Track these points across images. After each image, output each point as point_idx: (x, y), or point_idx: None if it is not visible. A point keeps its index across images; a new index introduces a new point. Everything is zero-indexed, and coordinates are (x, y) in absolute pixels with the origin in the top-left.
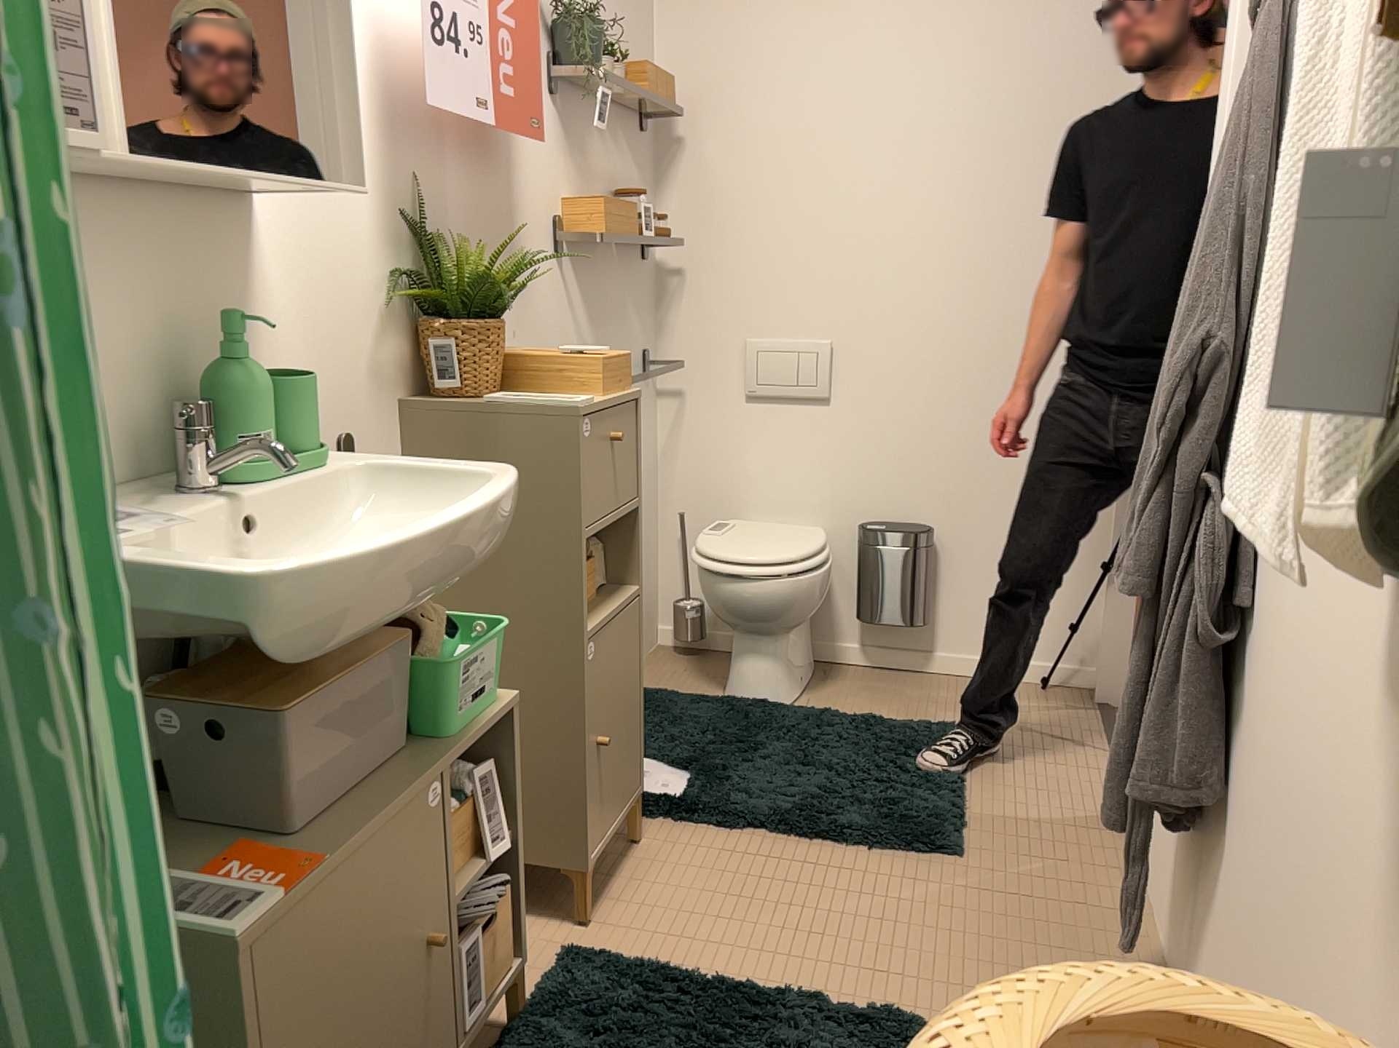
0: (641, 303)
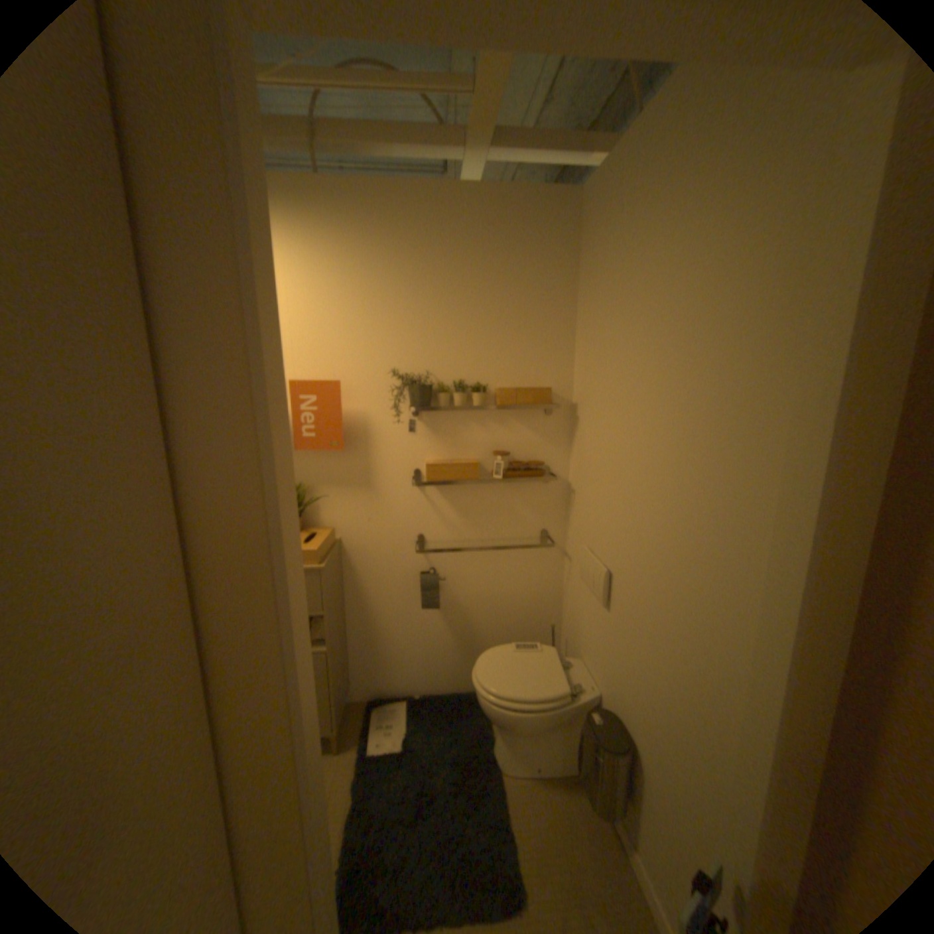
0: (535, 500)
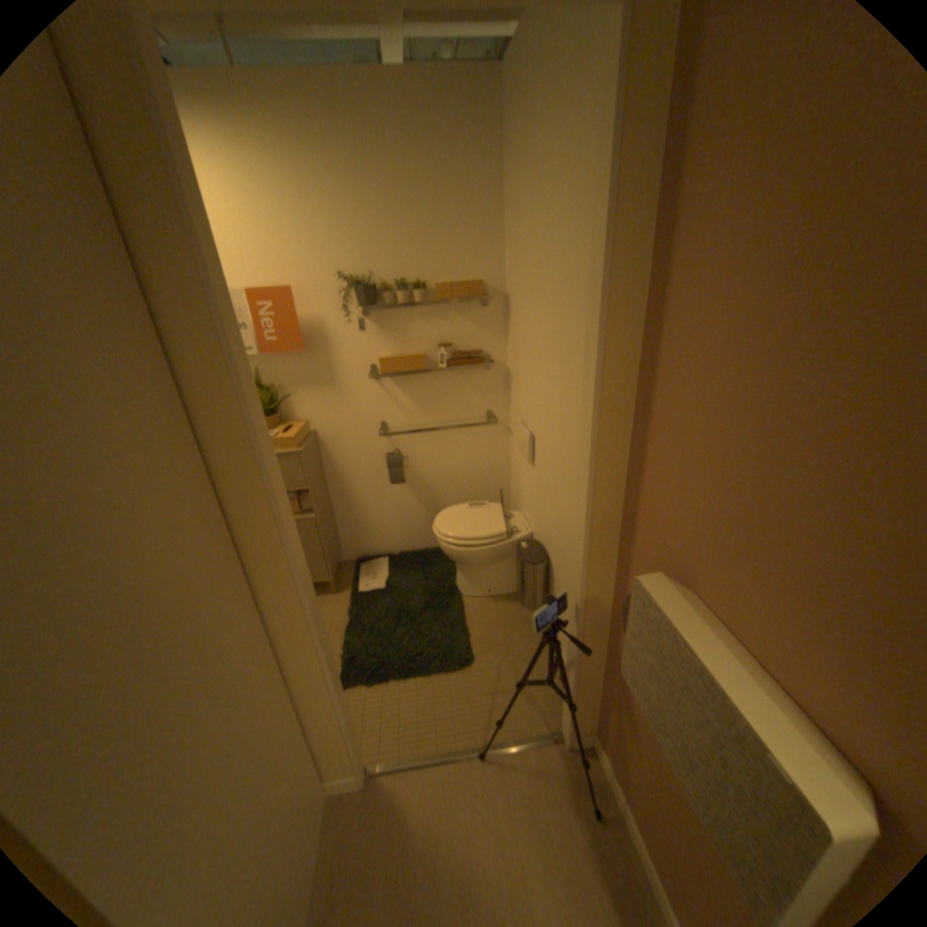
0: (479, 386)
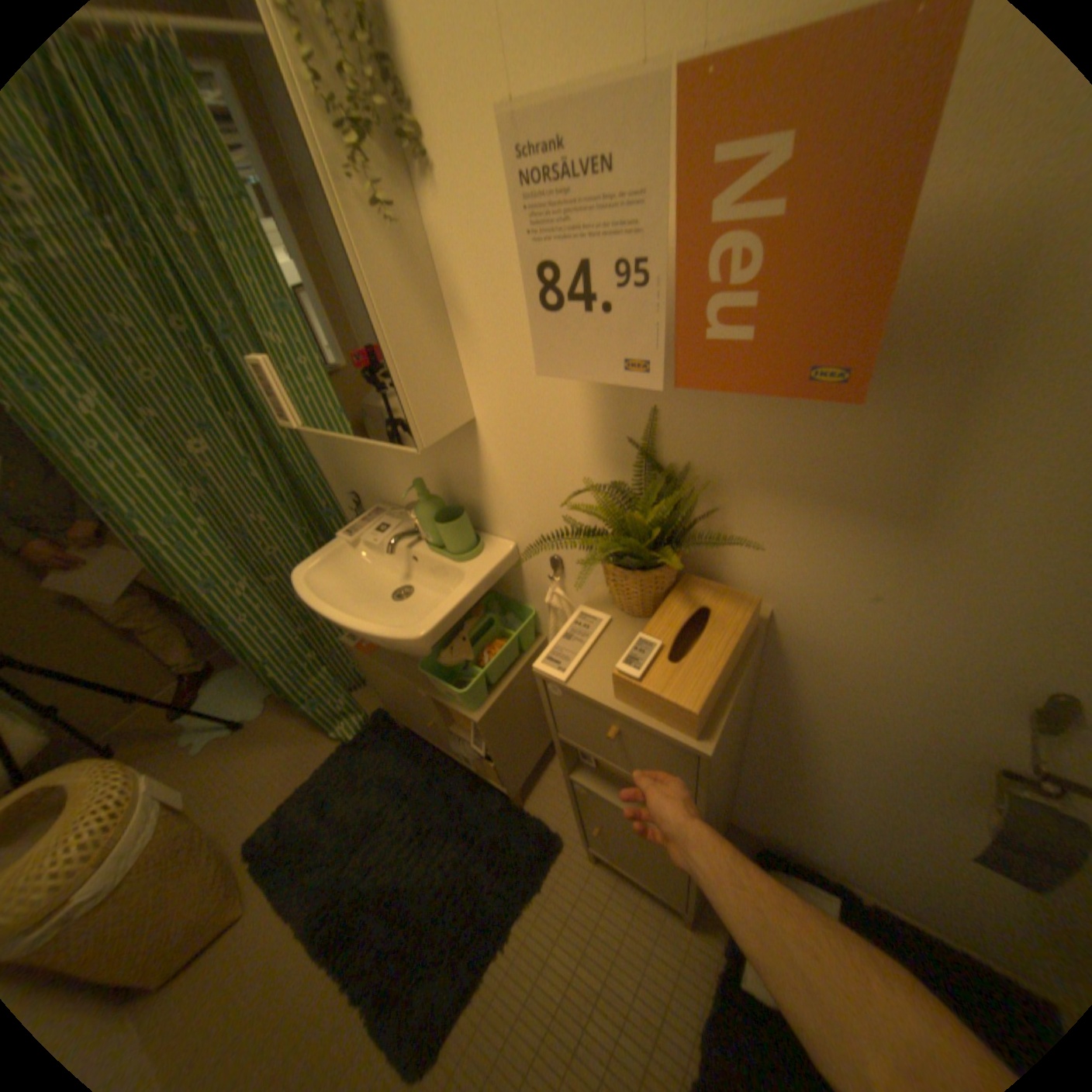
0: None
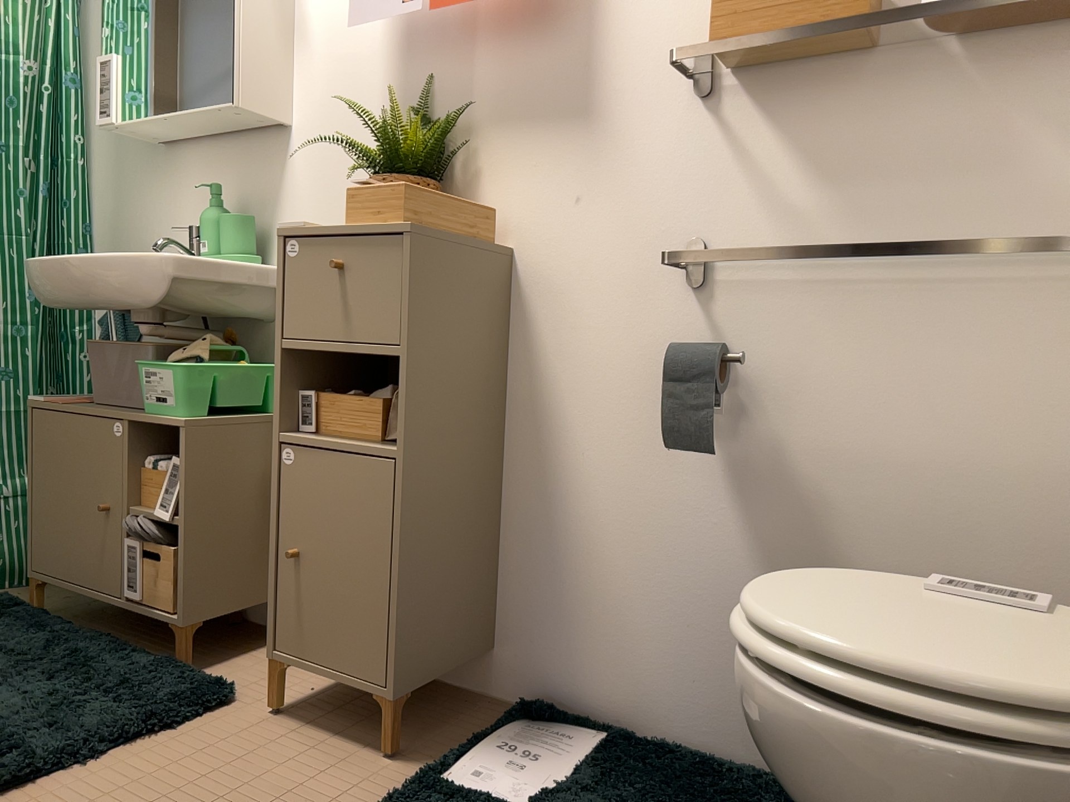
0: None
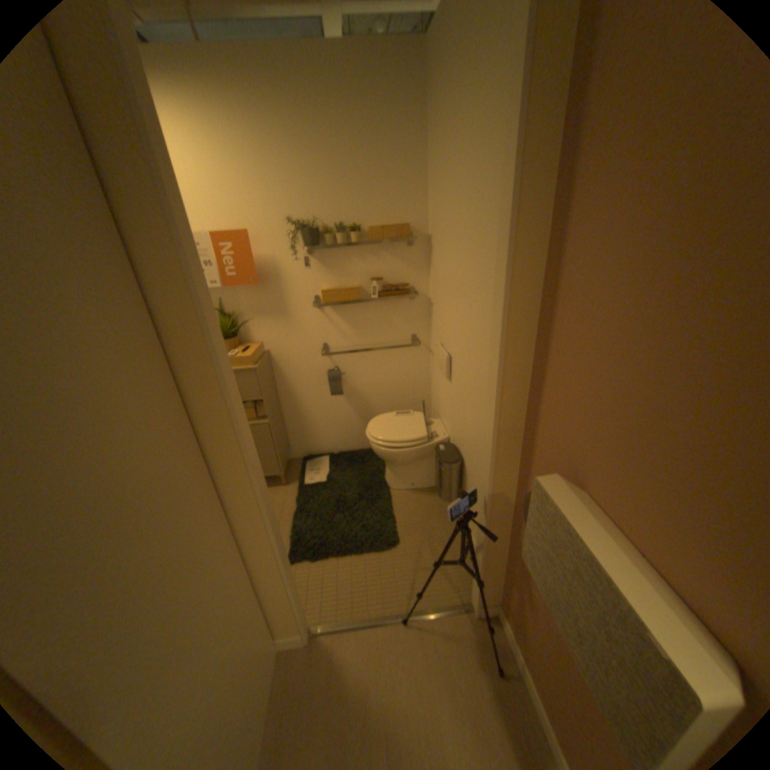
0: (406, 314)
